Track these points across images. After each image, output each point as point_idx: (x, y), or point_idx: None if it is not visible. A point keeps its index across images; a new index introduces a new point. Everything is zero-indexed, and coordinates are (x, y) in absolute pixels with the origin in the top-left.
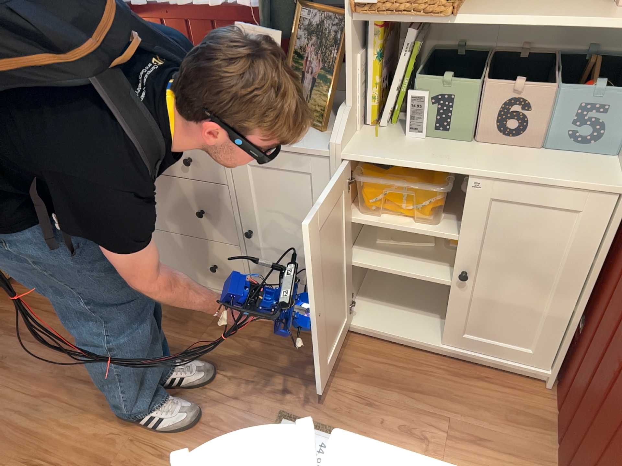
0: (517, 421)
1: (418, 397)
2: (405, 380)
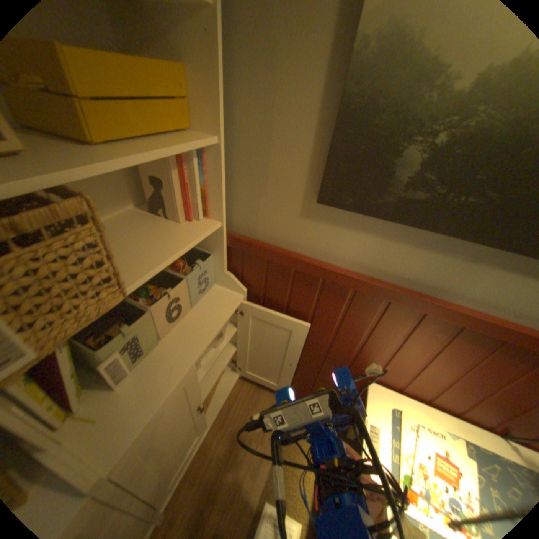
0: (259, 399)
1: (236, 457)
2: (222, 463)
